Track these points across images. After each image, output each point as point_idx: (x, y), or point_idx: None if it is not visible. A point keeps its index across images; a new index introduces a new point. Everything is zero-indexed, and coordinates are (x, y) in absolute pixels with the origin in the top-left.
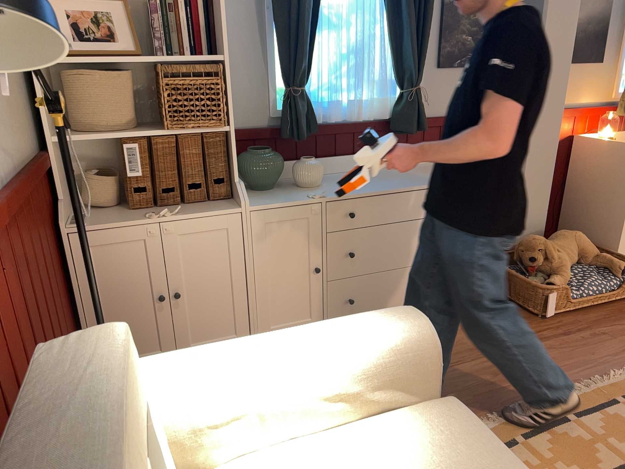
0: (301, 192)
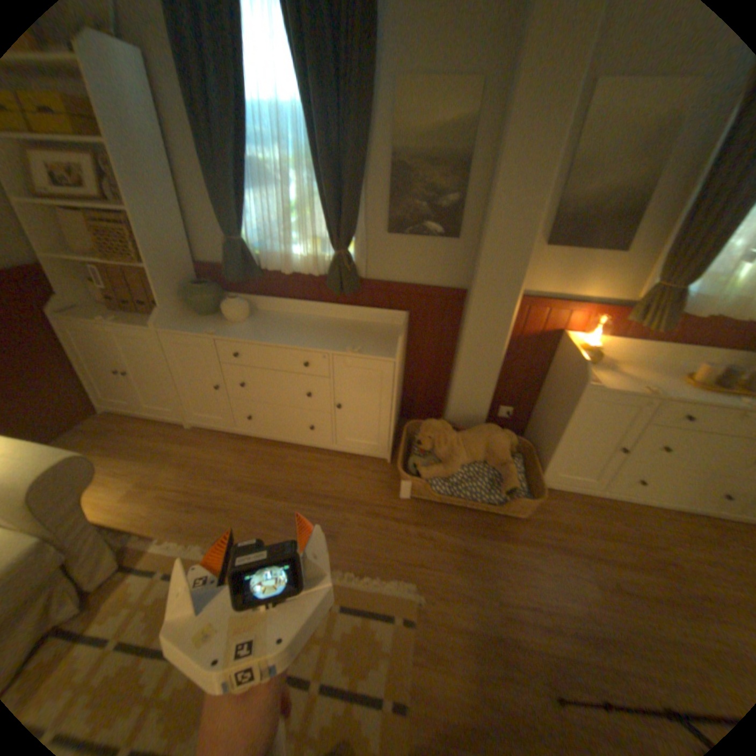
0: (213, 326)
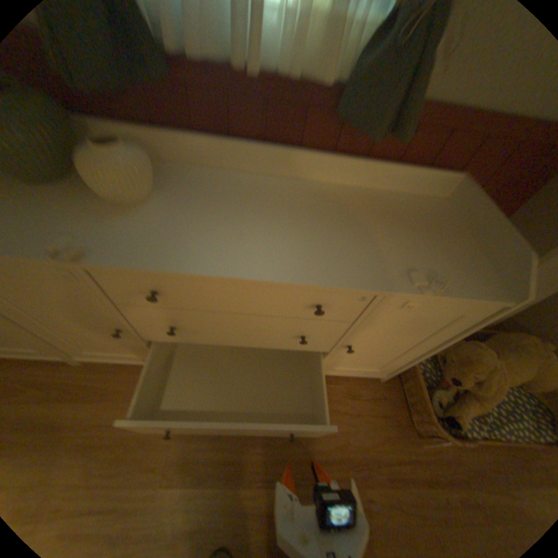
0: (71, 220)
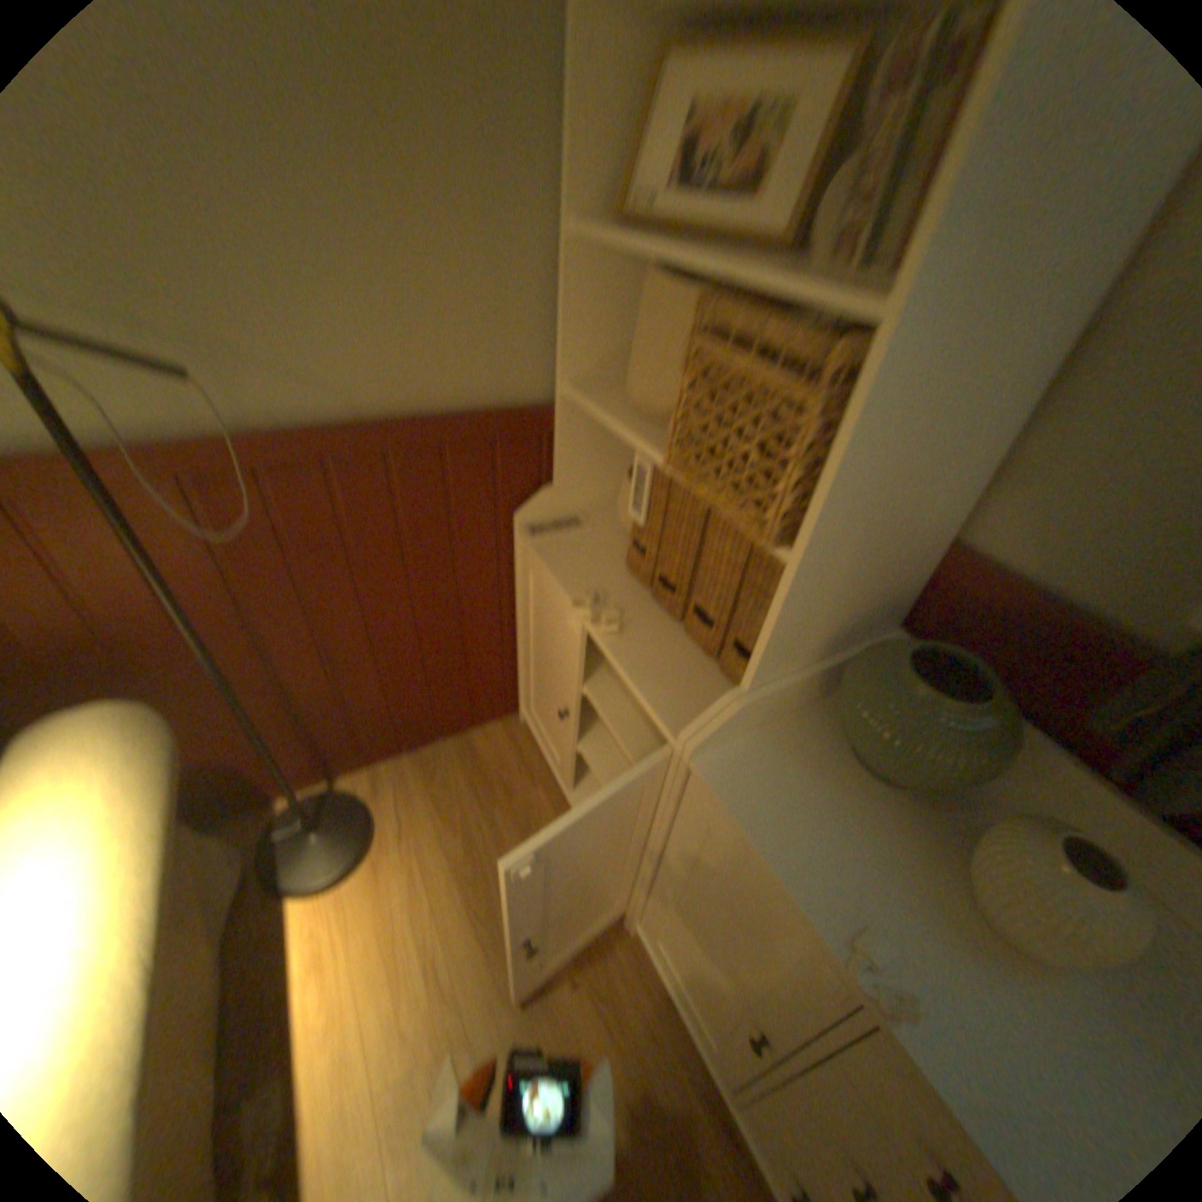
0: (907, 902)
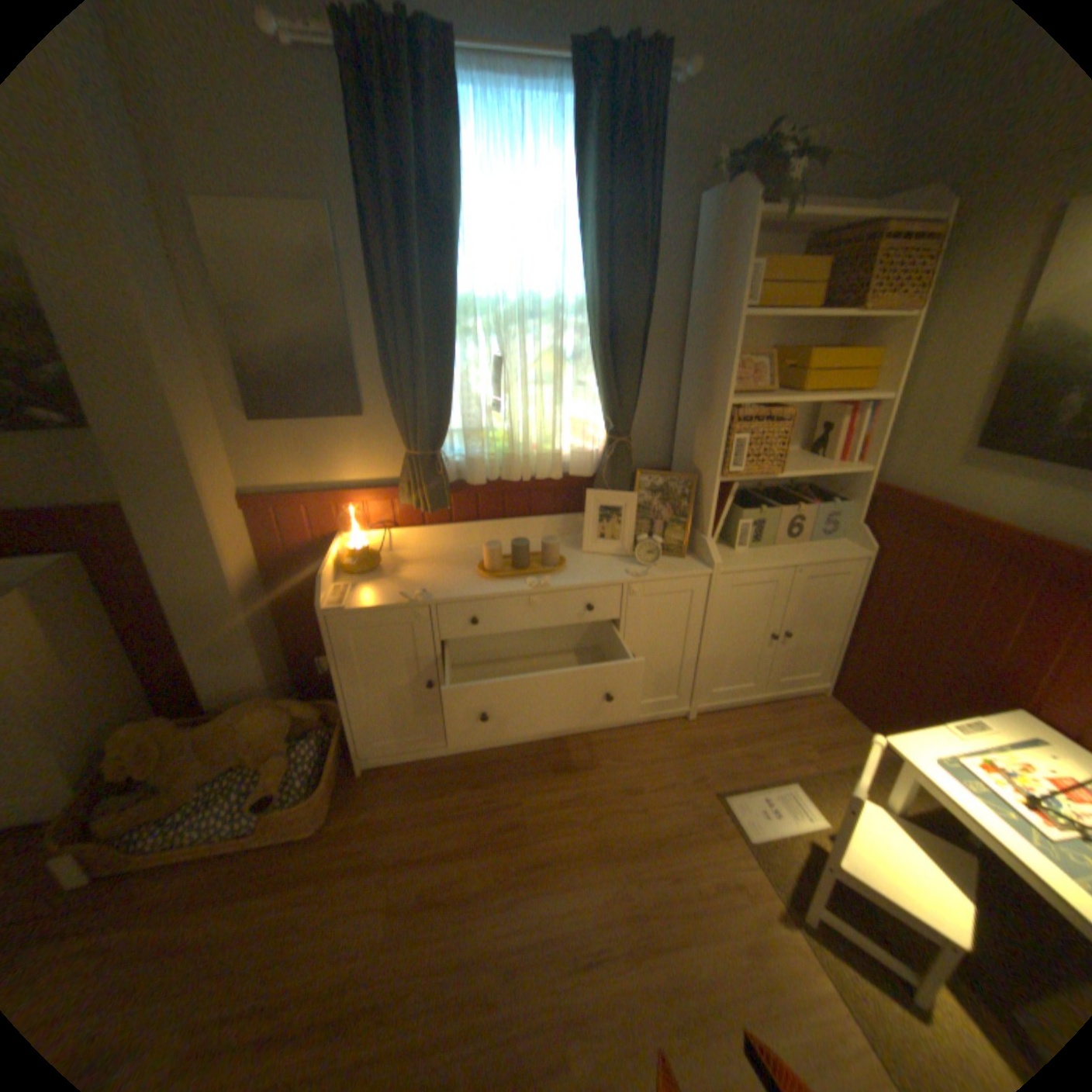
0: None
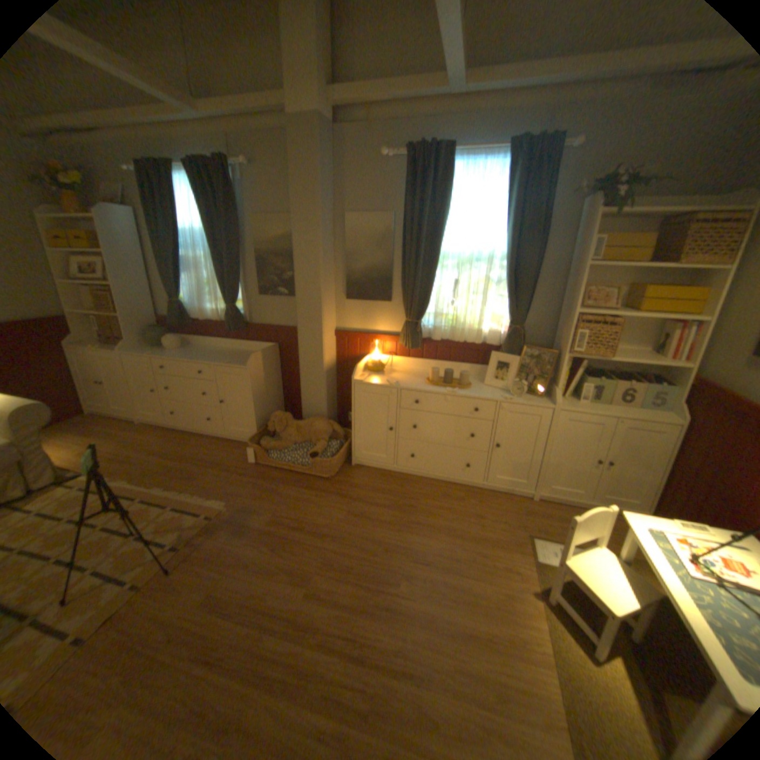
0: (153, 352)
